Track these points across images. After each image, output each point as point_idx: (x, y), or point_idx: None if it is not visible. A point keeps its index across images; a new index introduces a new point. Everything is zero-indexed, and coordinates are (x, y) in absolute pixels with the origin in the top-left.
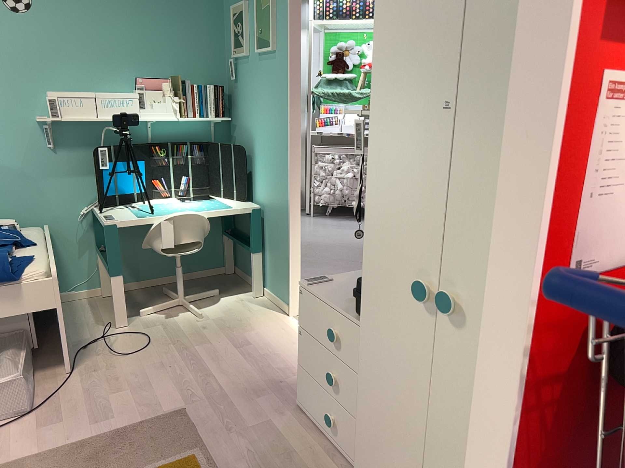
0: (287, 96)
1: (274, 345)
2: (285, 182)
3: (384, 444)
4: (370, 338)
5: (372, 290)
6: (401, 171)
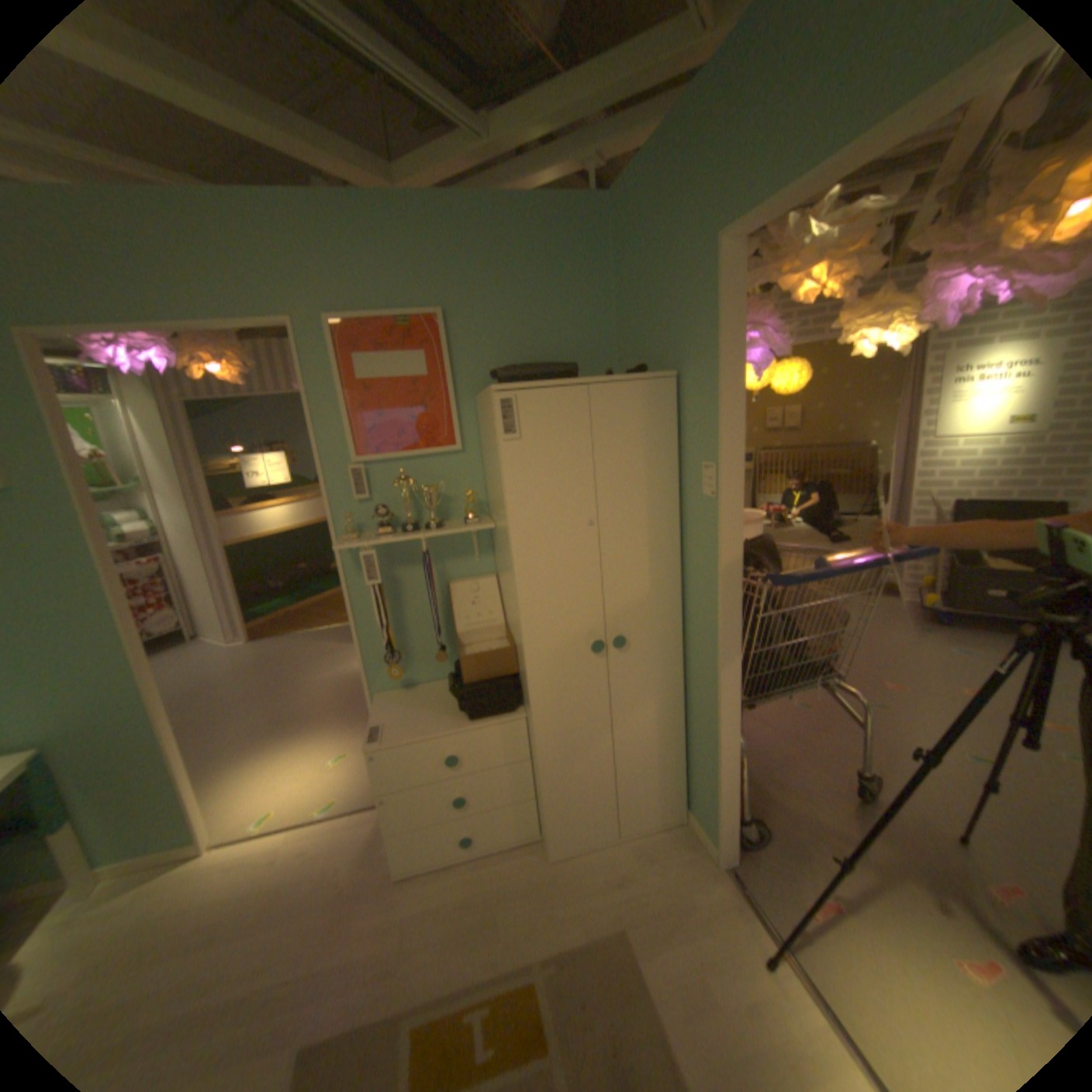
0: (85, 555)
1: (252, 890)
2: (117, 682)
3: (574, 780)
4: (544, 716)
5: (540, 678)
6: (556, 579)
